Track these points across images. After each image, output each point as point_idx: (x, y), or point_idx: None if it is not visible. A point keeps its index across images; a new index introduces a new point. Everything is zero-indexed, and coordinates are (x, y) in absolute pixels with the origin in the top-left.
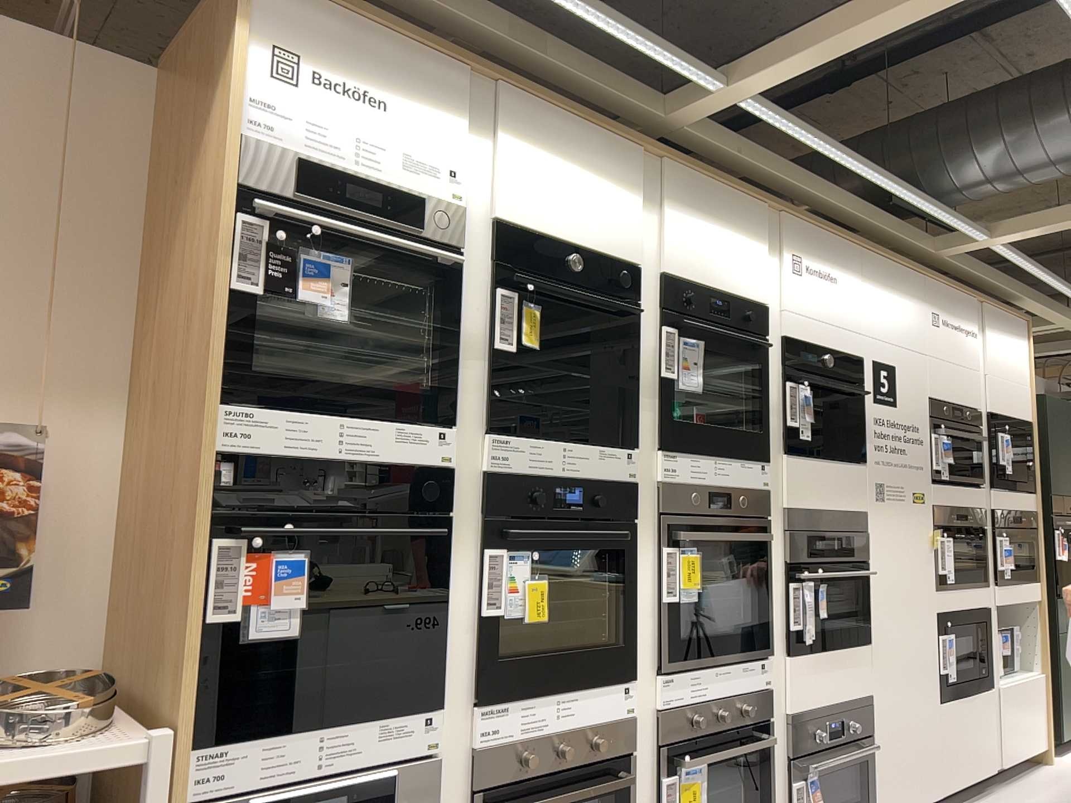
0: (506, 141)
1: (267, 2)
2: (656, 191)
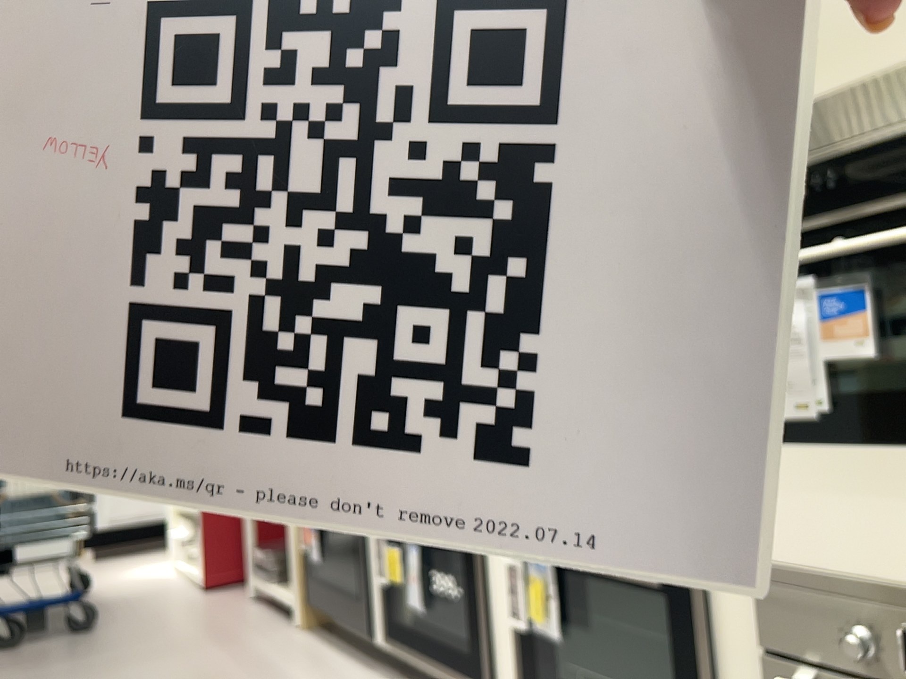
0: None
1: None
2: None
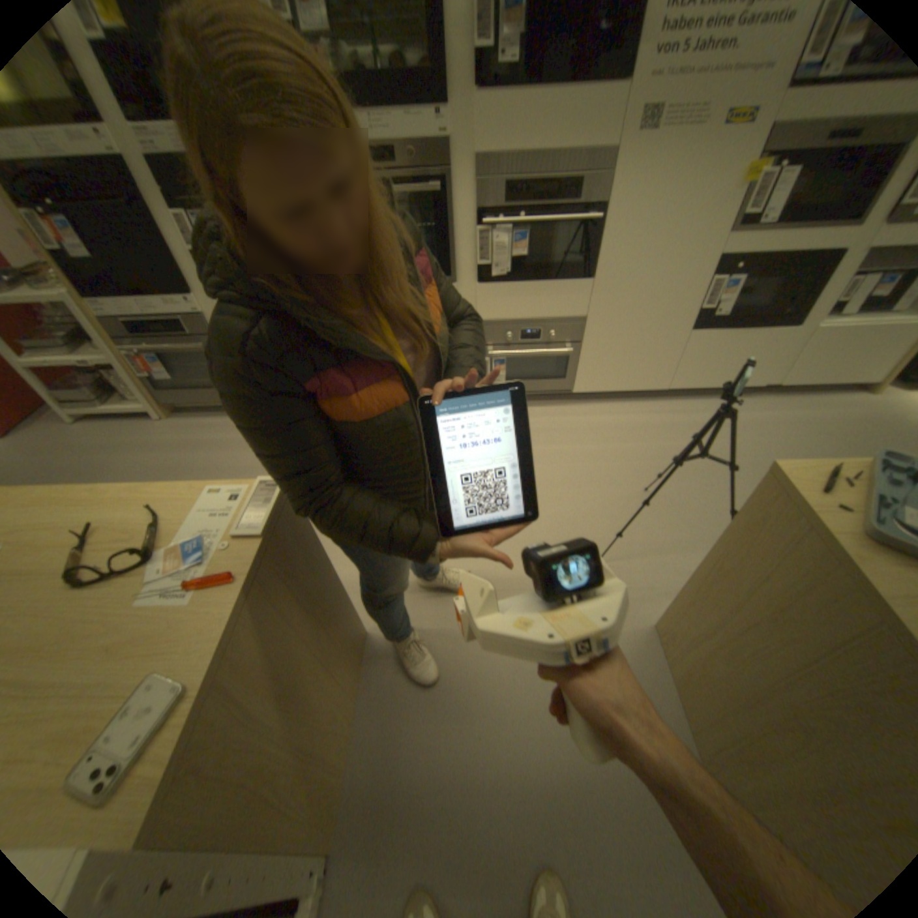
0: None
1: None
2: None
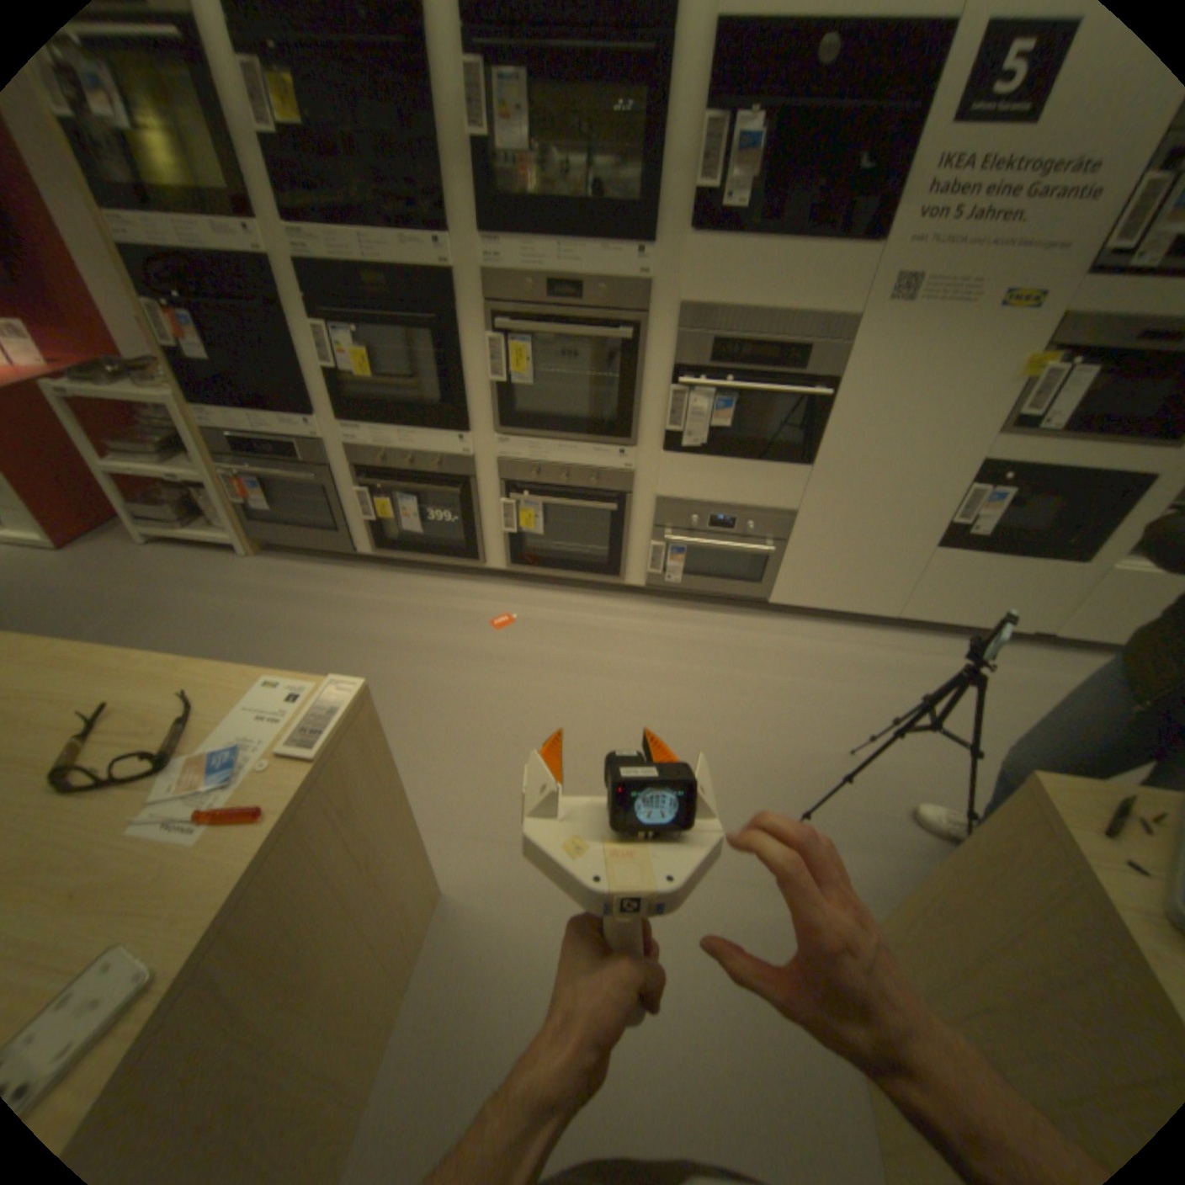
0: None
1: None
2: None
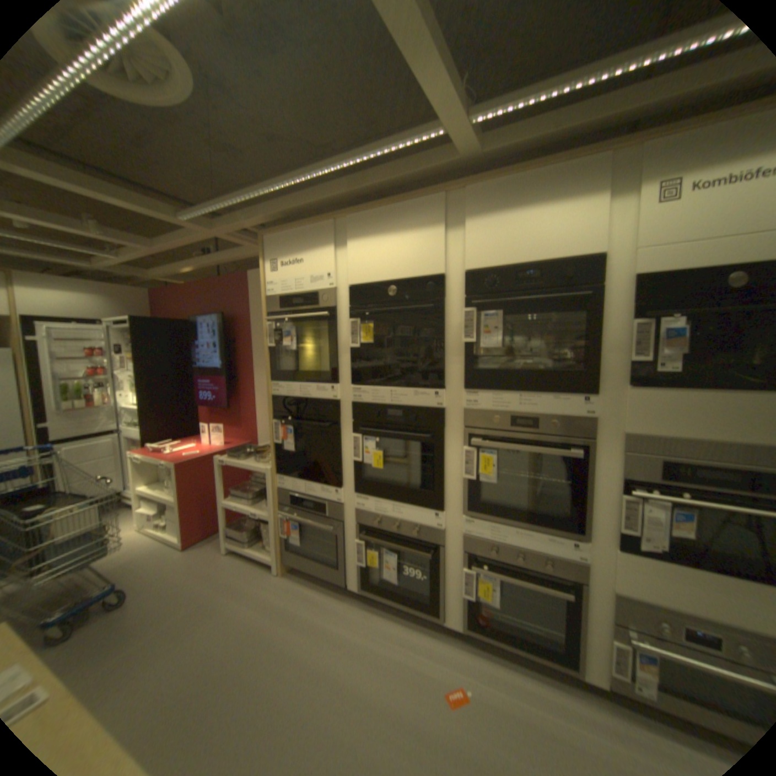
0: (348, 241)
1: (259, 244)
2: (464, 206)
